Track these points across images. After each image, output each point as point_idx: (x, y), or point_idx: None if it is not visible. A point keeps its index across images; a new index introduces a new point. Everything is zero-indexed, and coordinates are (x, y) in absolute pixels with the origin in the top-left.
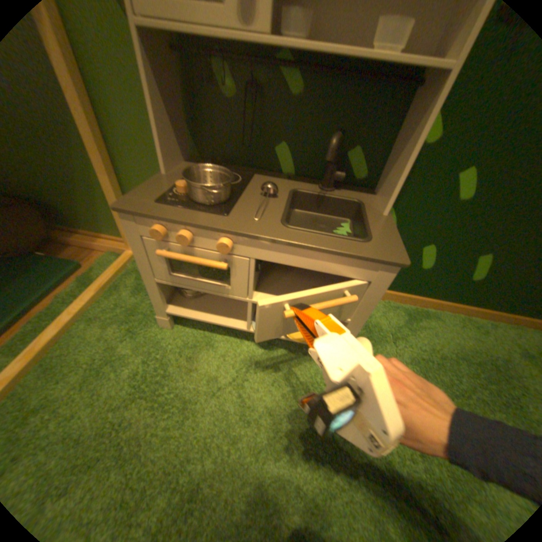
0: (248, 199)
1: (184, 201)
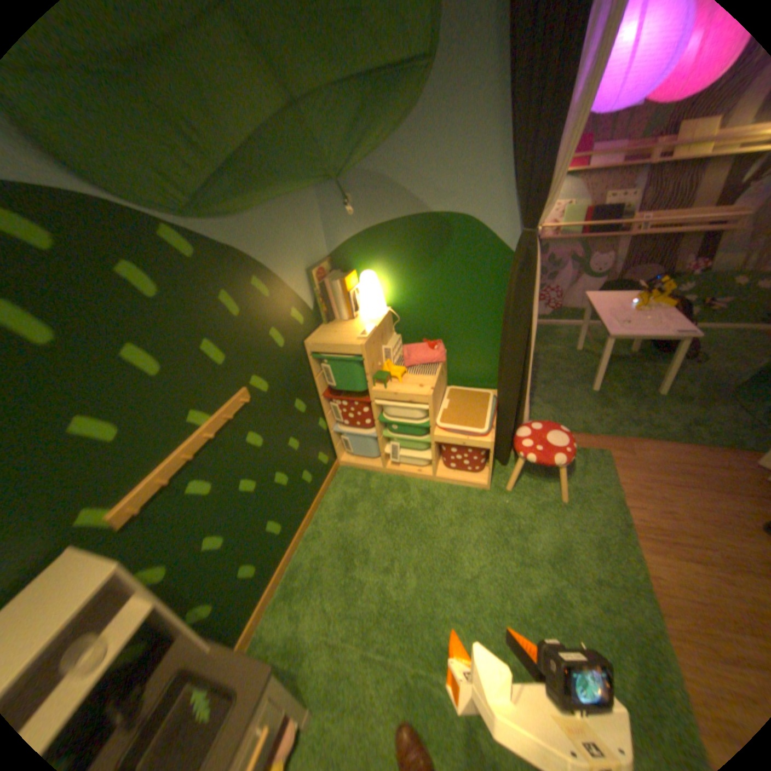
0: None
1: None
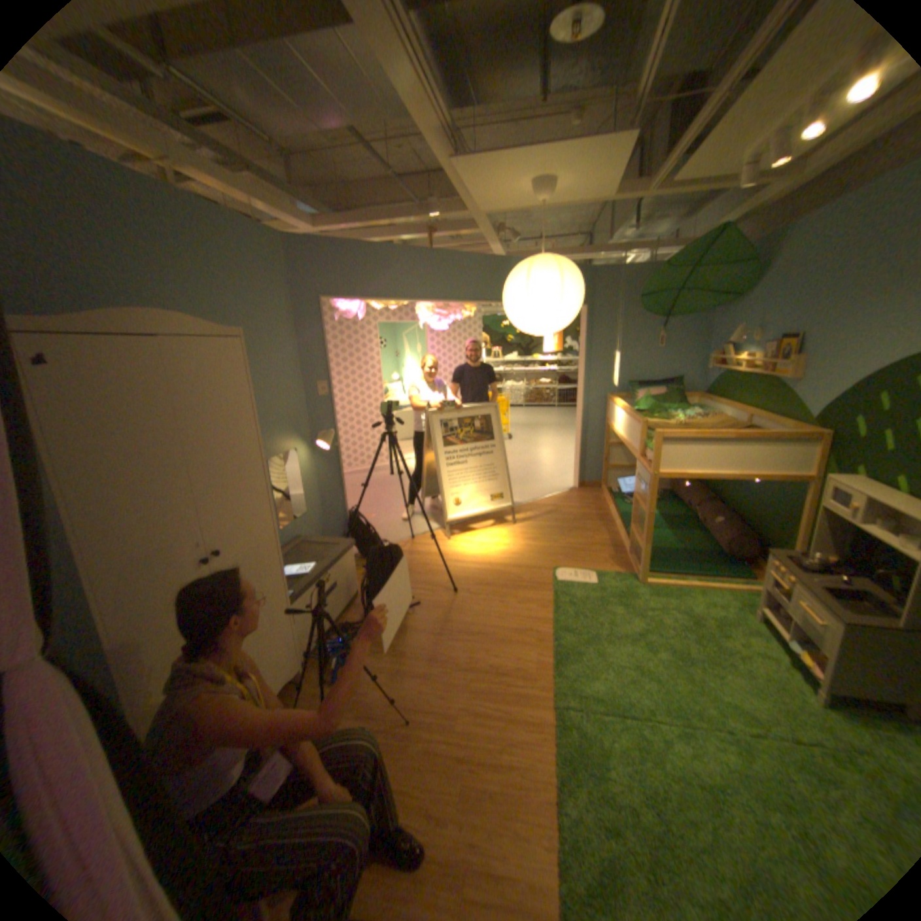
0: (829, 579)
1: (798, 564)
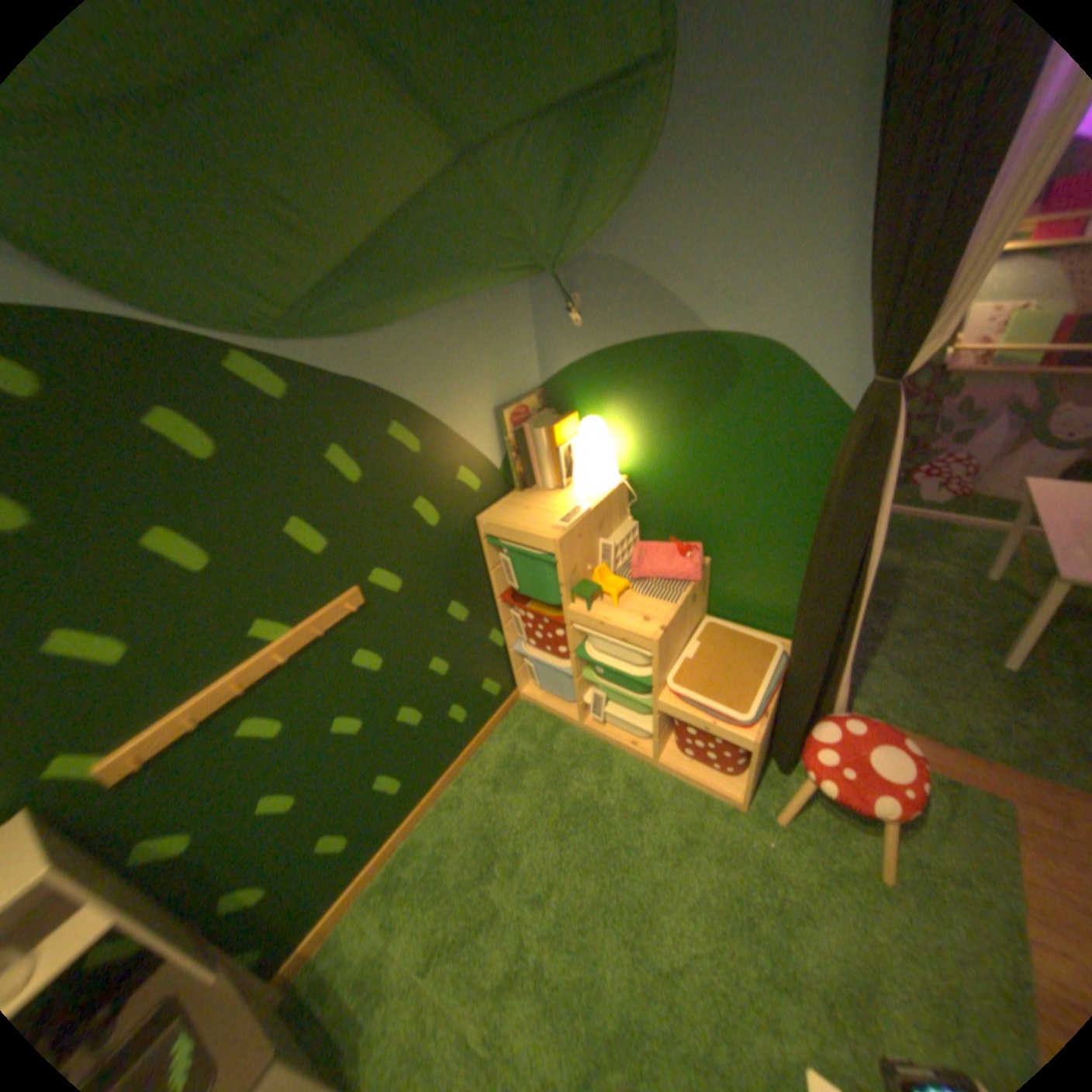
0: None
1: None
